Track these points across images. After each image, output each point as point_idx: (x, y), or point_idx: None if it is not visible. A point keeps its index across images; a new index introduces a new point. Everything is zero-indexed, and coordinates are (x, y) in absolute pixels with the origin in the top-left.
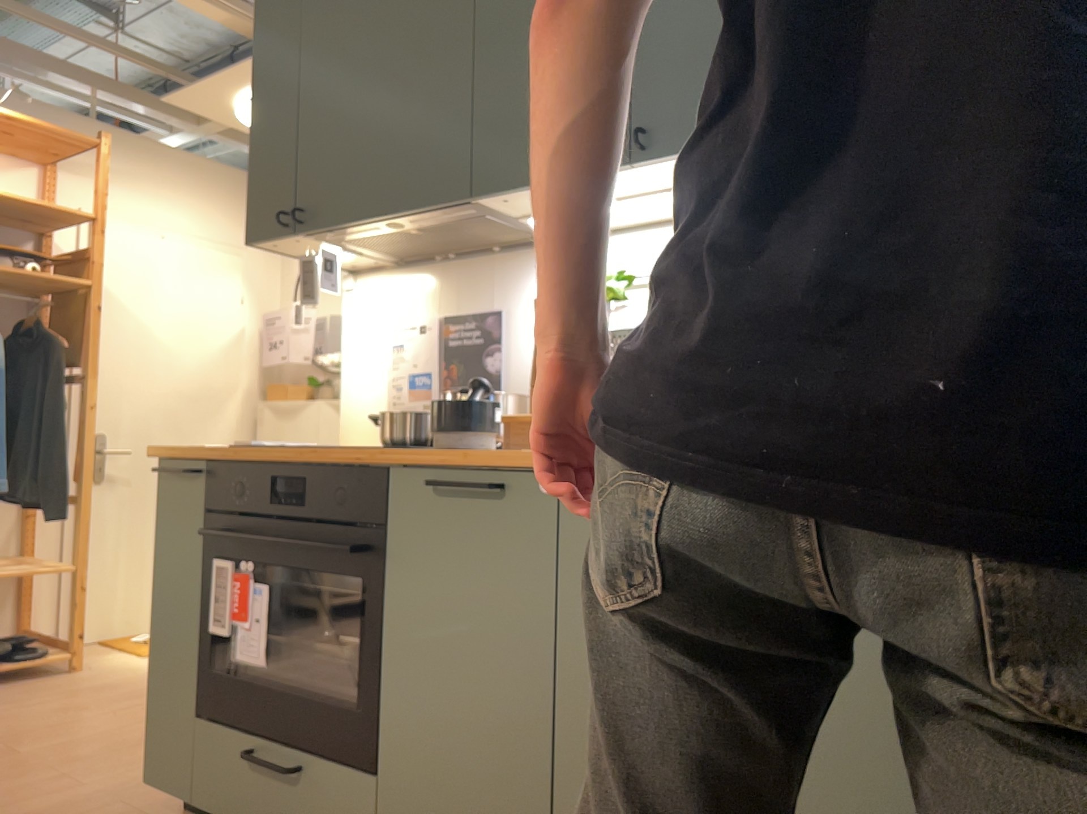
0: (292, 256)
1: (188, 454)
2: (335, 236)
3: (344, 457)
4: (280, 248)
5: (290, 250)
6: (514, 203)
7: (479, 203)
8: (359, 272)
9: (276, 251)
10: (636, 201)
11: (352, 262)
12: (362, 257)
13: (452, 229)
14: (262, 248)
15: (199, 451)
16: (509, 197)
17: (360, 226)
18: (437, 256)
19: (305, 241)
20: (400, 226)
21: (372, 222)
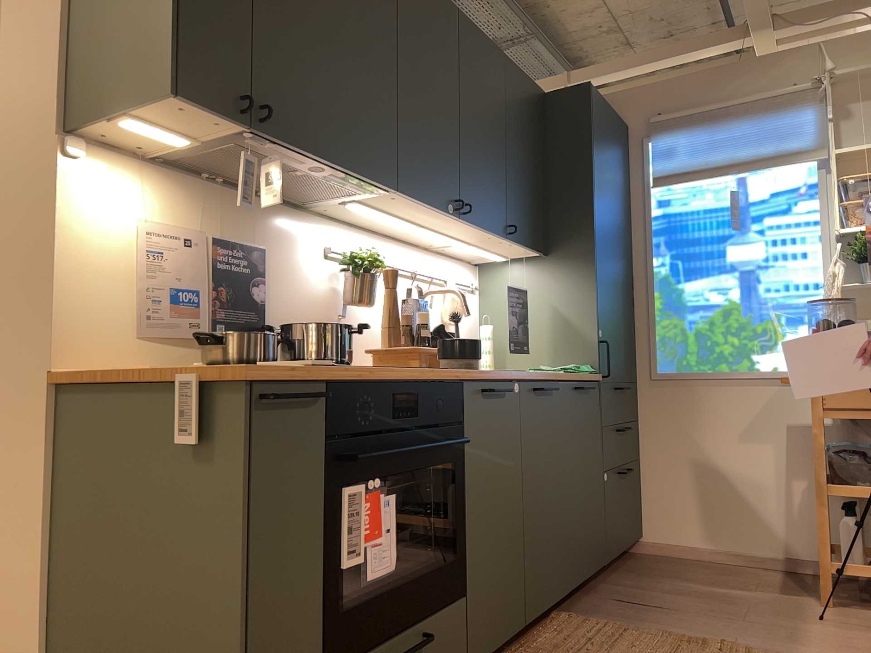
0: (132, 112)
1: (309, 375)
2: (263, 146)
3: (436, 376)
4: (174, 110)
5: (163, 113)
6: (387, 198)
7: (379, 189)
8: (84, 138)
9: (158, 107)
10: (405, 221)
11: (114, 133)
12: (166, 145)
13: (310, 182)
14: (170, 101)
15: (328, 373)
16: (398, 197)
17: (306, 157)
18: (209, 174)
19: (220, 127)
20: (314, 169)
21: (319, 161)
